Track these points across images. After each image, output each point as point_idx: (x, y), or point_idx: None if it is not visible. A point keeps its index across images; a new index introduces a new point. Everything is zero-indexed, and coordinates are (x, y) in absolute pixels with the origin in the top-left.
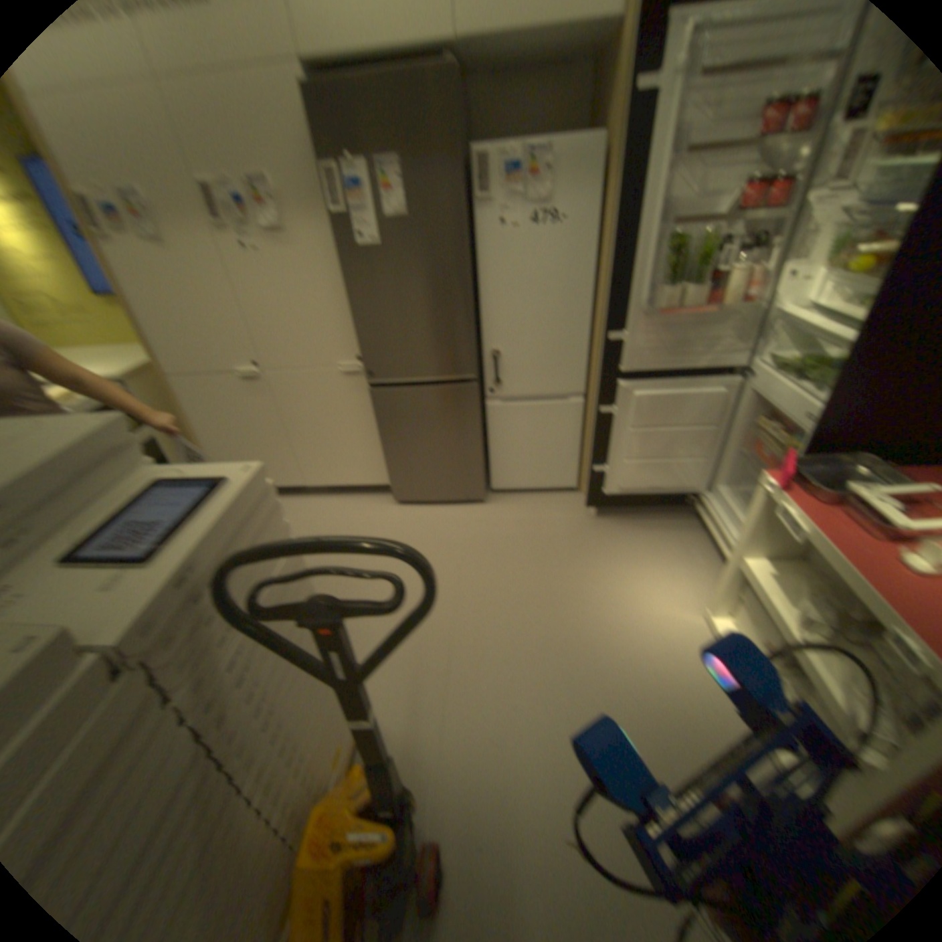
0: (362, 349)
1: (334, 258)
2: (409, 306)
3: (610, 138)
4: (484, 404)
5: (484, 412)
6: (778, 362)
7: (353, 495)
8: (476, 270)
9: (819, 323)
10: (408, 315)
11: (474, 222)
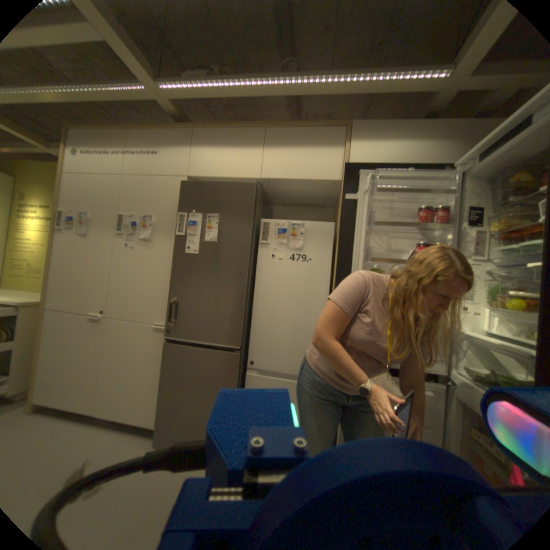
0: (170, 315)
1: (174, 262)
2: (207, 293)
3: (337, 227)
4: (247, 375)
5: (247, 382)
6: (474, 378)
7: (126, 437)
8: (256, 282)
9: (498, 345)
10: (204, 299)
11: (259, 256)
